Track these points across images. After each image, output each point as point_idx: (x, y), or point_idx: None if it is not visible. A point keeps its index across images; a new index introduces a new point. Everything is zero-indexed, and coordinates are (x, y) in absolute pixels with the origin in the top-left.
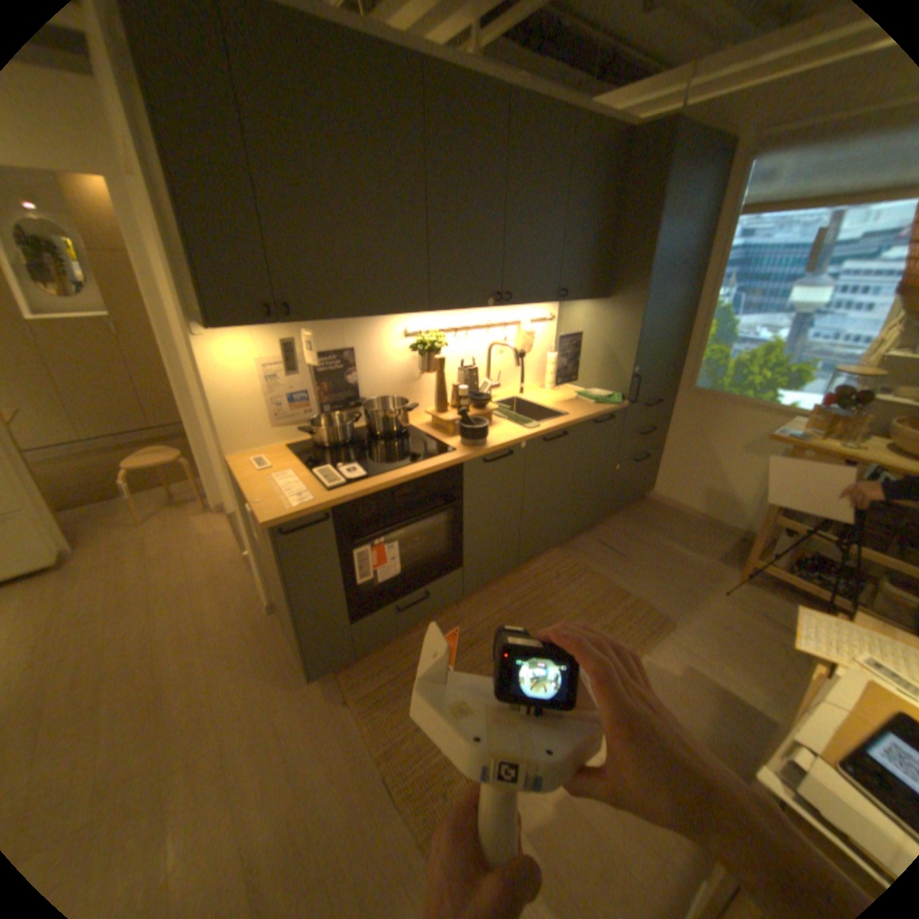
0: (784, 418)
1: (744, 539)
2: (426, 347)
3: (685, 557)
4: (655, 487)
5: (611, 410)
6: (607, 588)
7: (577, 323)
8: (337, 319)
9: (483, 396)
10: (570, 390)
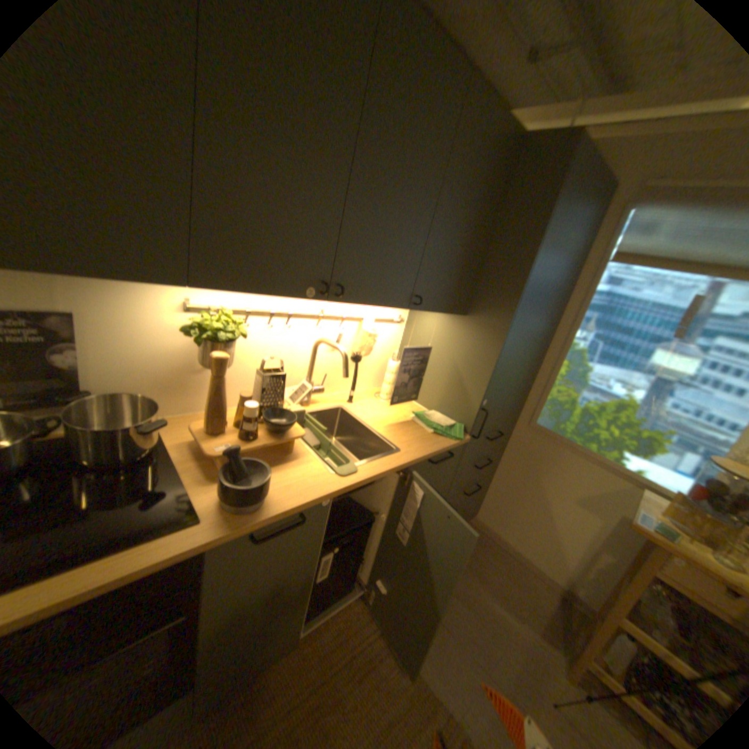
0: (629, 484)
1: (566, 601)
2: (208, 333)
3: (507, 628)
4: (480, 515)
5: (453, 448)
6: (414, 689)
7: (428, 333)
8: None
9: (288, 415)
10: (409, 405)
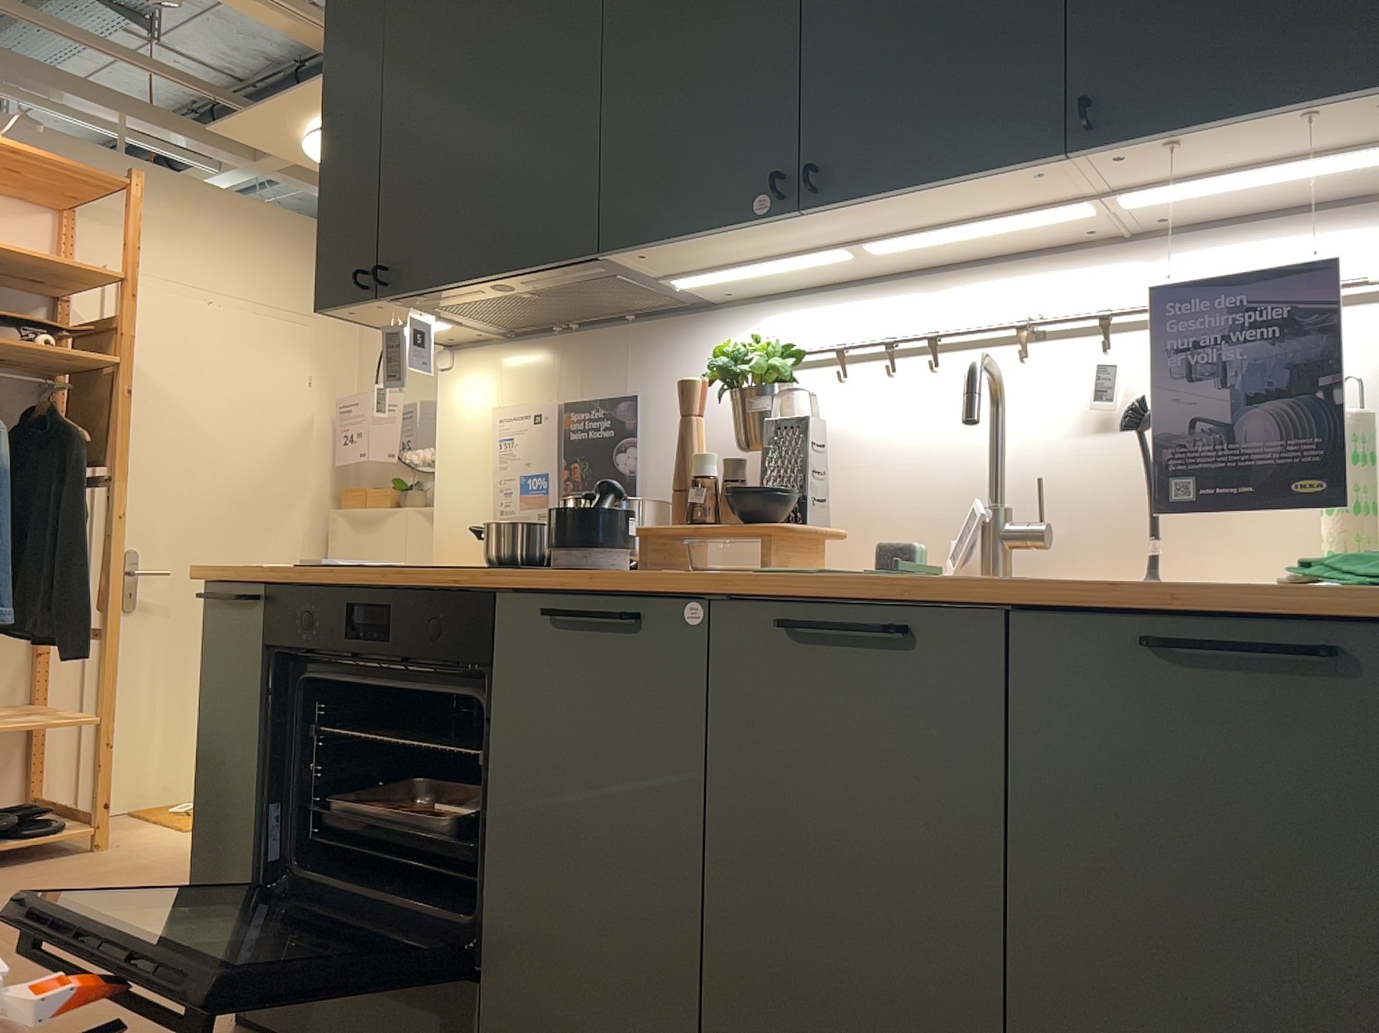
0: None
1: None
2: (717, 368)
3: None
4: None
5: (1309, 600)
6: None
7: None
8: (459, 288)
9: (784, 493)
10: None
